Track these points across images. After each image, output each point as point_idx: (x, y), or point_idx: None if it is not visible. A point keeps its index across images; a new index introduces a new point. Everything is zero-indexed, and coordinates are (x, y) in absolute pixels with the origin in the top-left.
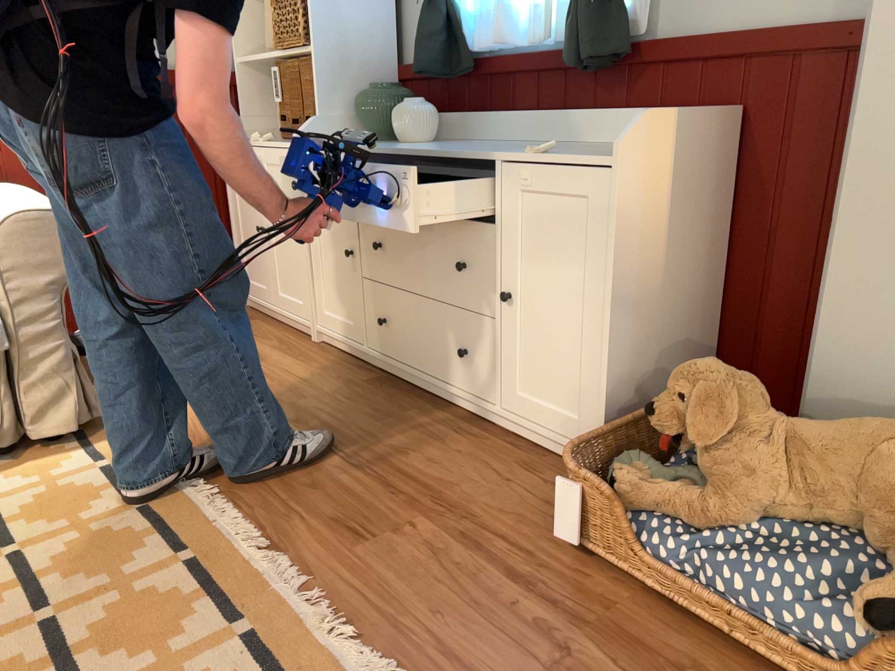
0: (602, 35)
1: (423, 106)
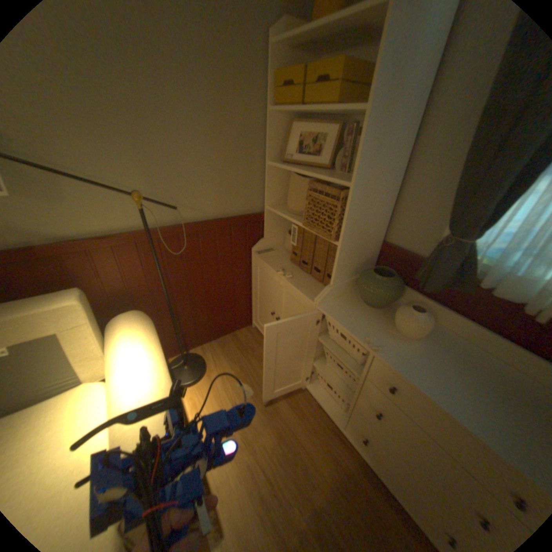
0: None
1: (431, 319)
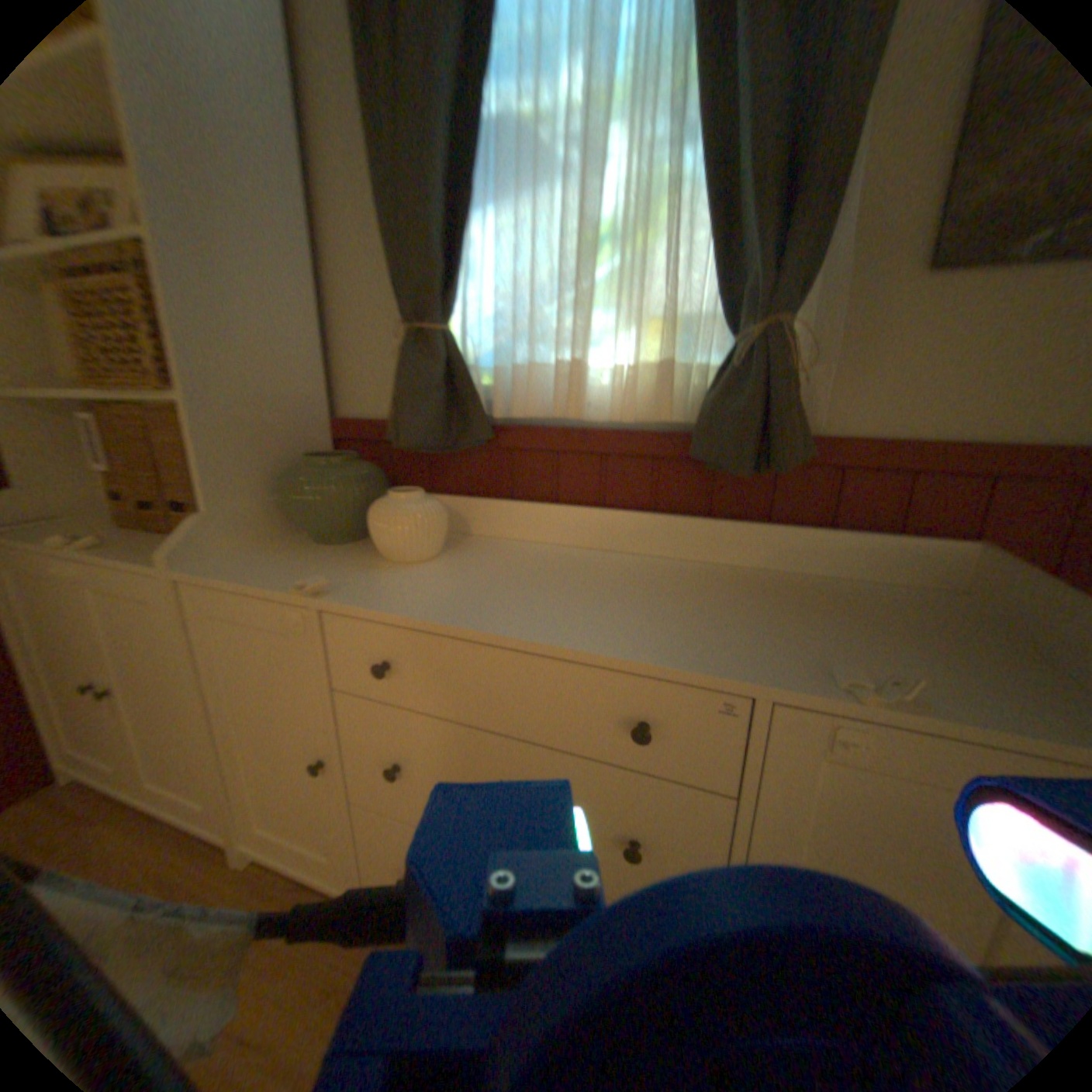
0: (804, 428)
1: (435, 501)
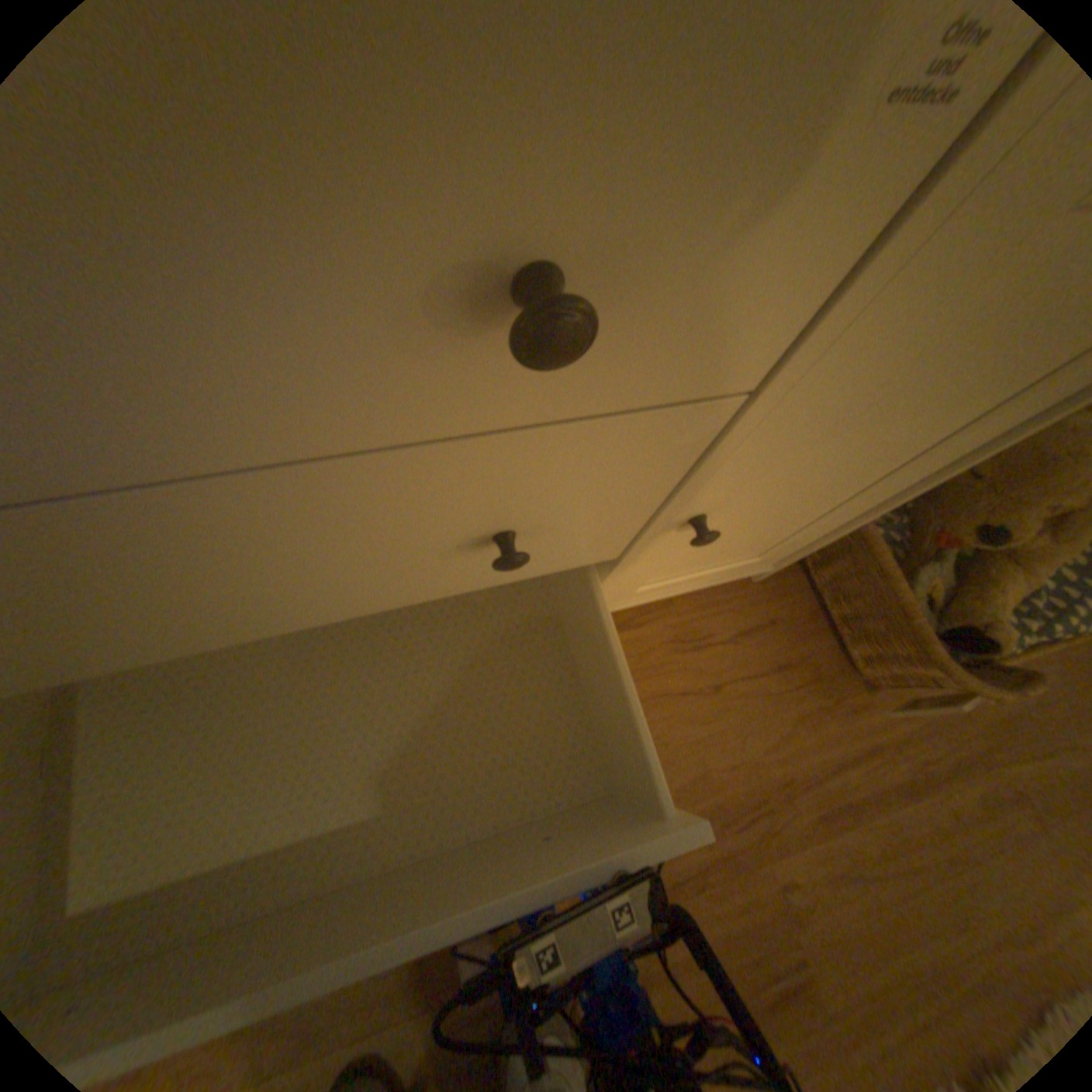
0: None
1: None
